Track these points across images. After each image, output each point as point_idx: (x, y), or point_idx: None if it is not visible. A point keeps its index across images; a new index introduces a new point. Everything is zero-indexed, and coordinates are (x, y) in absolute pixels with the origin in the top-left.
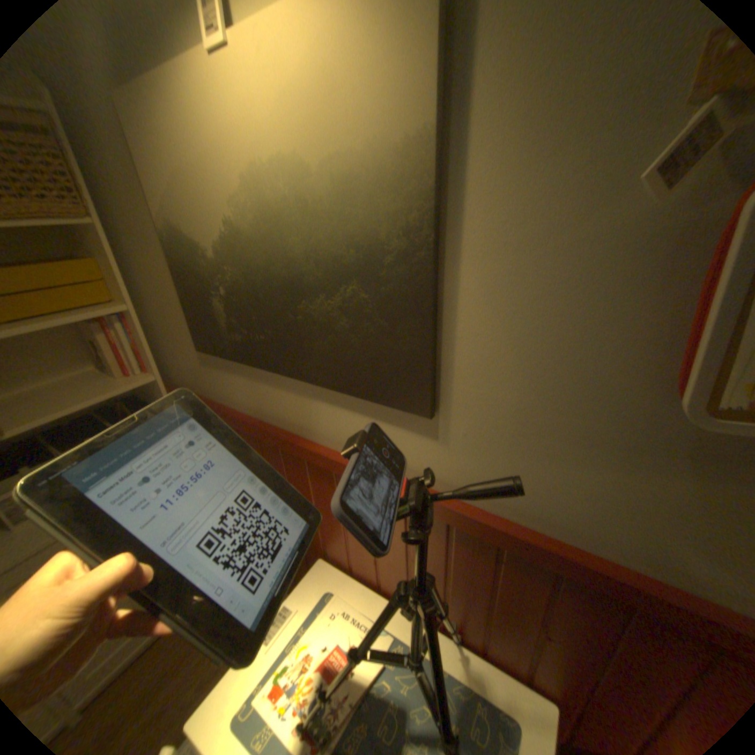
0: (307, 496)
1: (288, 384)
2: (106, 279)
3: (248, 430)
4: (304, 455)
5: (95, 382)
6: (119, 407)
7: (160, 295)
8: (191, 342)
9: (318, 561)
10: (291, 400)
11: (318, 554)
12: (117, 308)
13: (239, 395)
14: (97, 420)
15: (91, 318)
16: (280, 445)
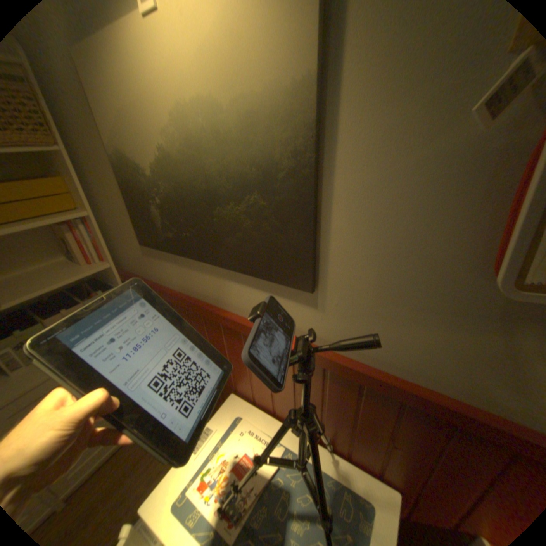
0: (222, 349)
1: (207, 269)
2: (71, 192)
3: (179, 303)
4: (220, 320)
5: (66, 268)
6: (84, 287)
7: (112, 204)
8: (135, 239)
9: (231, 395)
10: (210, 280)
11: (230, 390)
12: (80, 214)
13: (172, 277)
14: (68, 296)
15: (61, 221)
16: (202, 313)
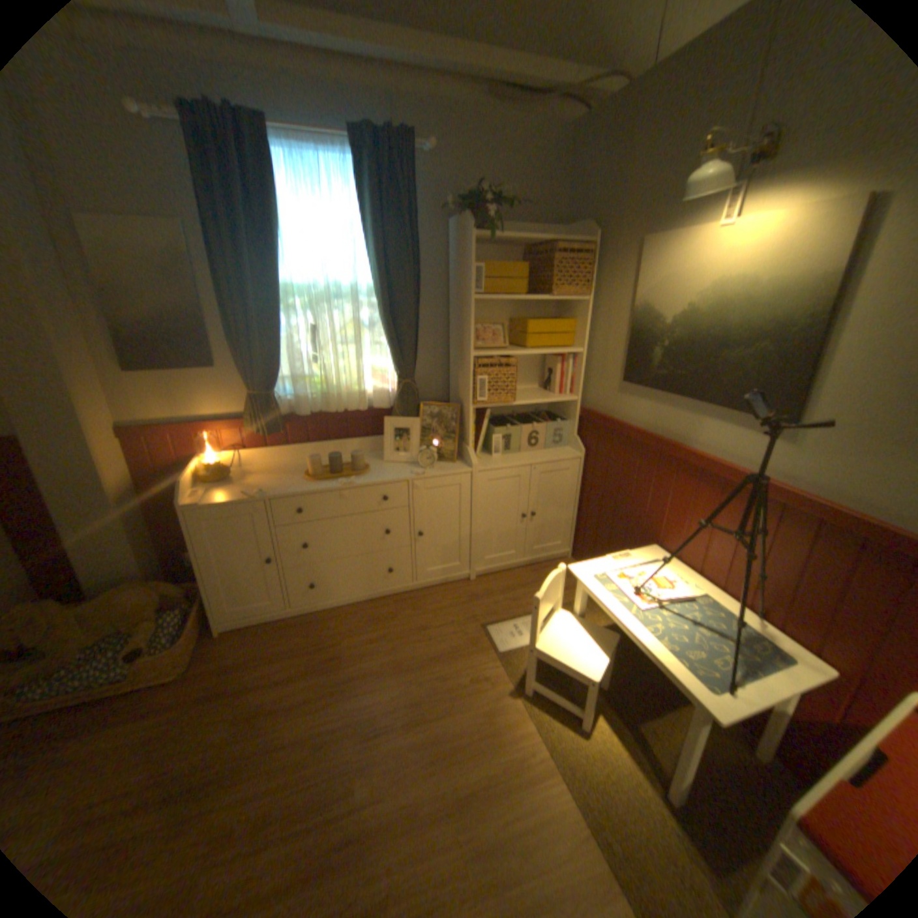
0: (666, 491)
1: (687, 406)
2: (575, 332)
3: (639, 437)
4: (681, 455)
5: (541, 393)
6: (541, 415)
7: (609, 345)
8: (617, 377)
9: (653, 547)
10: (684, 417)
11: (654, 544)
12: (573, 351)
13: (640, 414)
14: (530, 418)
15: (555, 355)
16: (663, 447)
